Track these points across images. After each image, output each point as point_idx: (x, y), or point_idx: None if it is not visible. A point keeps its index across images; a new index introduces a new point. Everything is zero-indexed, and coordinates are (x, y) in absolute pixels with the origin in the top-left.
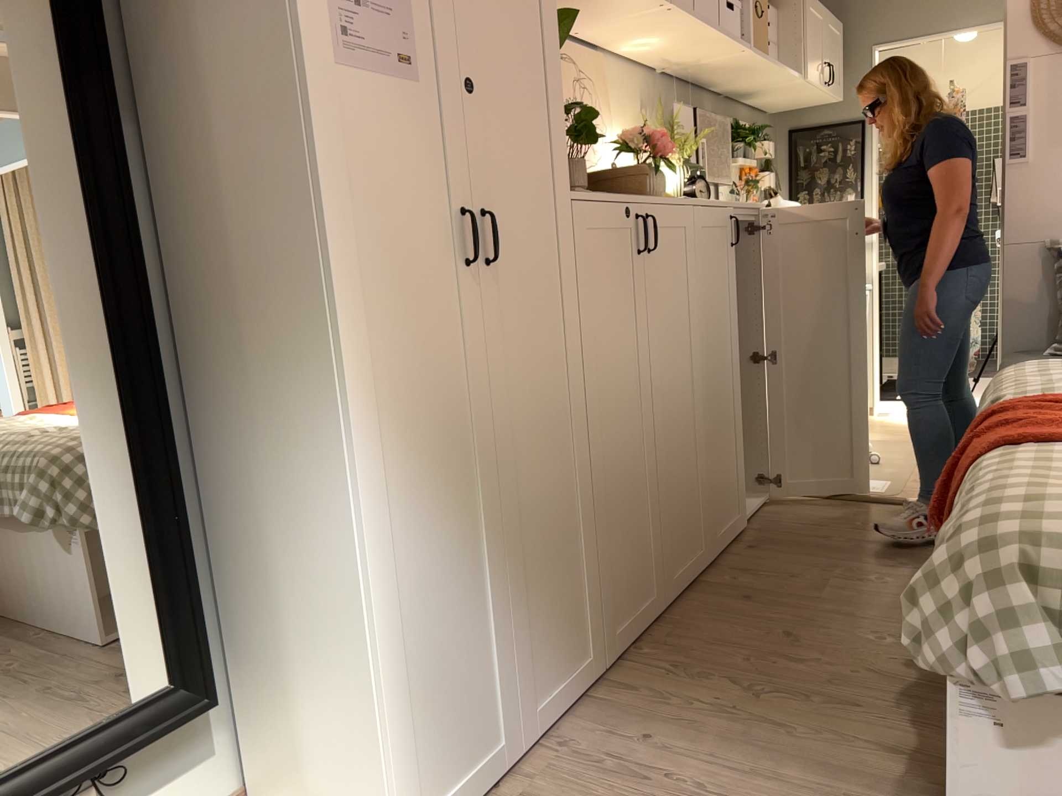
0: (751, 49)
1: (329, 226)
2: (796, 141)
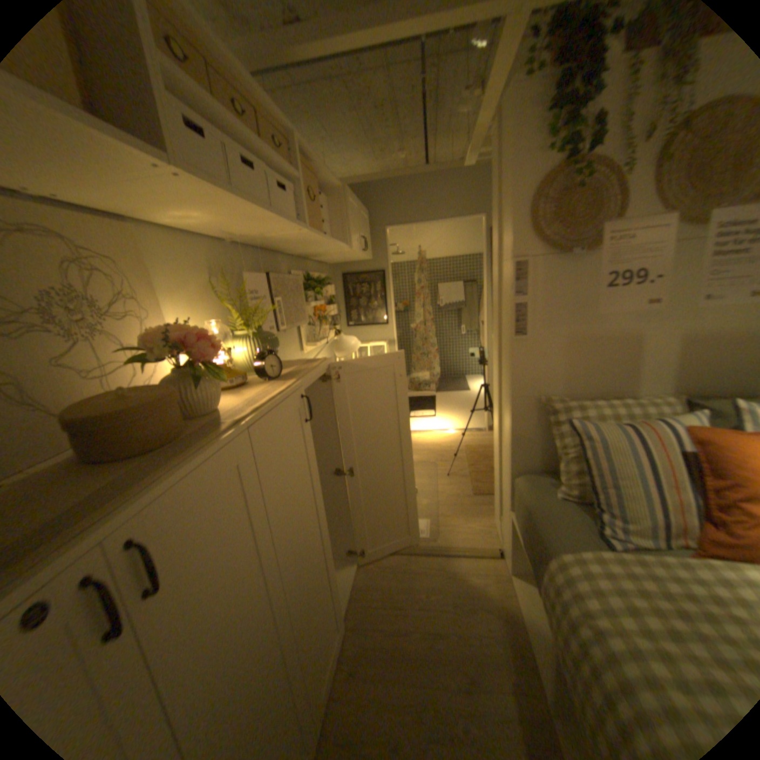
0: (307, 226)
1: None
2: (347, 280)
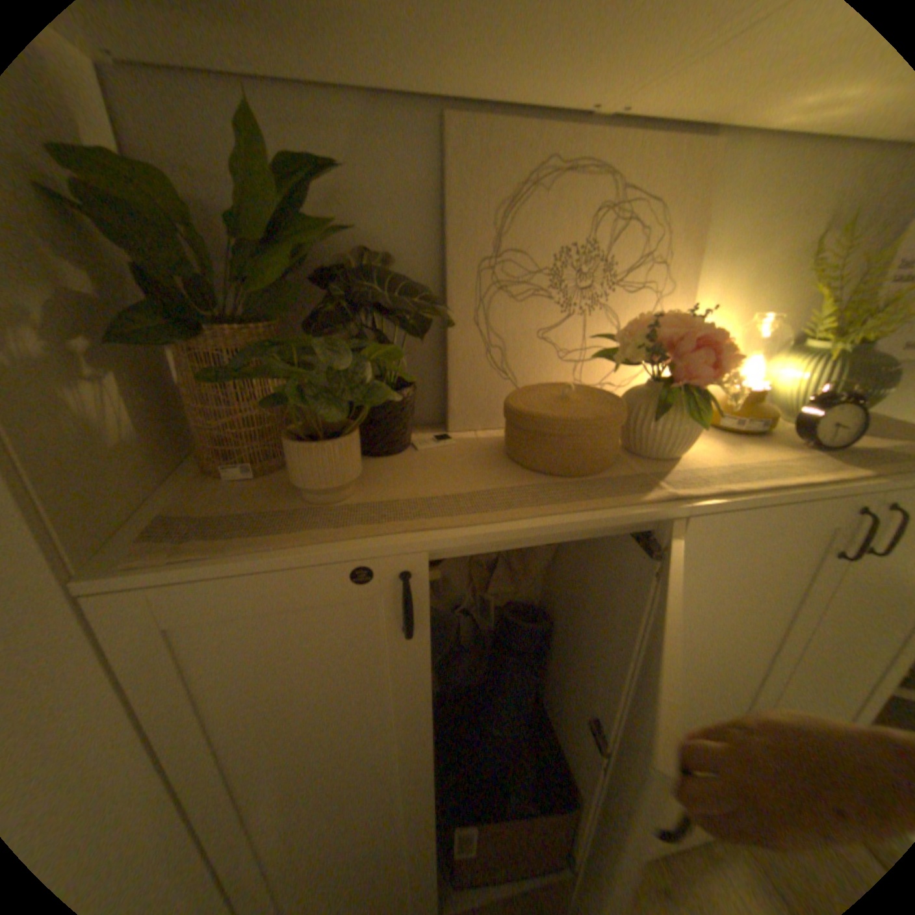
0: None
1: None
2: None
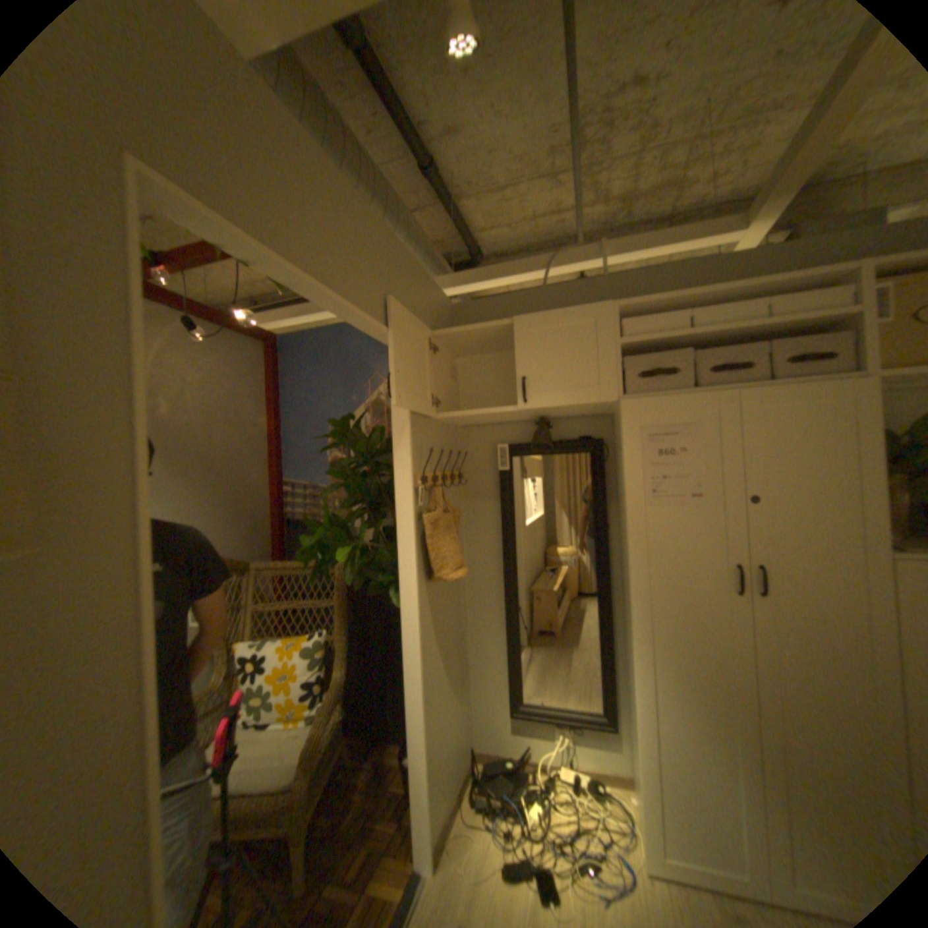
0: None
1: (637, 573)
2: None
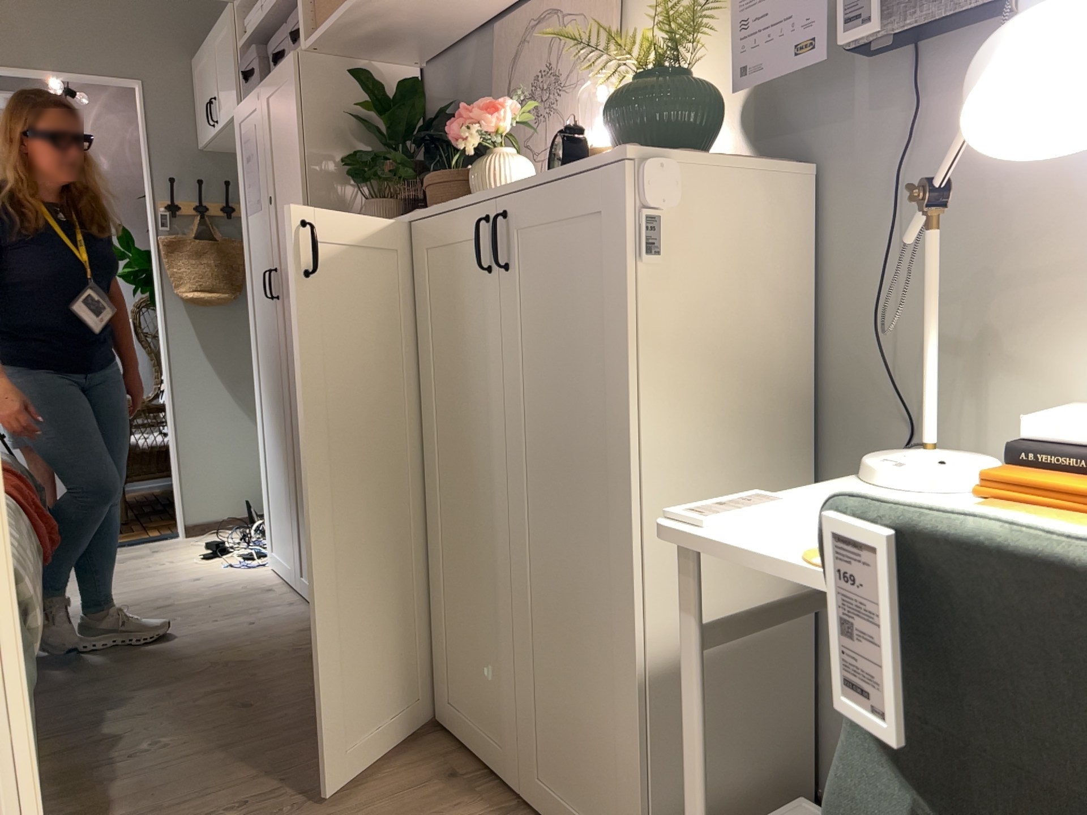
0: None
1: (246, 283)
2: None
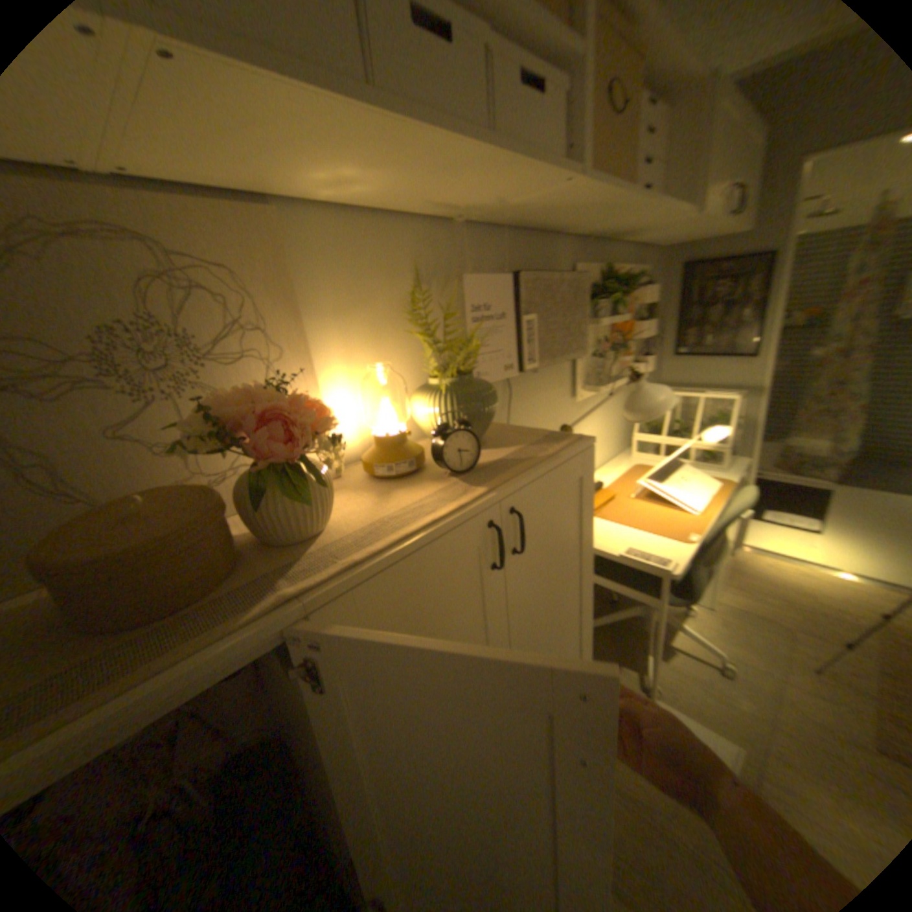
0: (584, 167)
1: None
2: (691, 273)
